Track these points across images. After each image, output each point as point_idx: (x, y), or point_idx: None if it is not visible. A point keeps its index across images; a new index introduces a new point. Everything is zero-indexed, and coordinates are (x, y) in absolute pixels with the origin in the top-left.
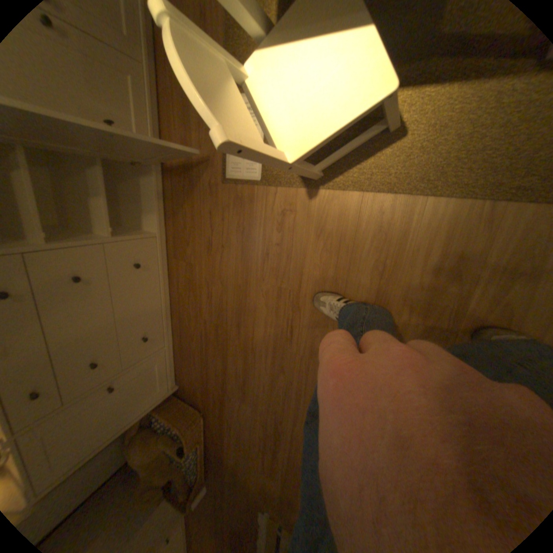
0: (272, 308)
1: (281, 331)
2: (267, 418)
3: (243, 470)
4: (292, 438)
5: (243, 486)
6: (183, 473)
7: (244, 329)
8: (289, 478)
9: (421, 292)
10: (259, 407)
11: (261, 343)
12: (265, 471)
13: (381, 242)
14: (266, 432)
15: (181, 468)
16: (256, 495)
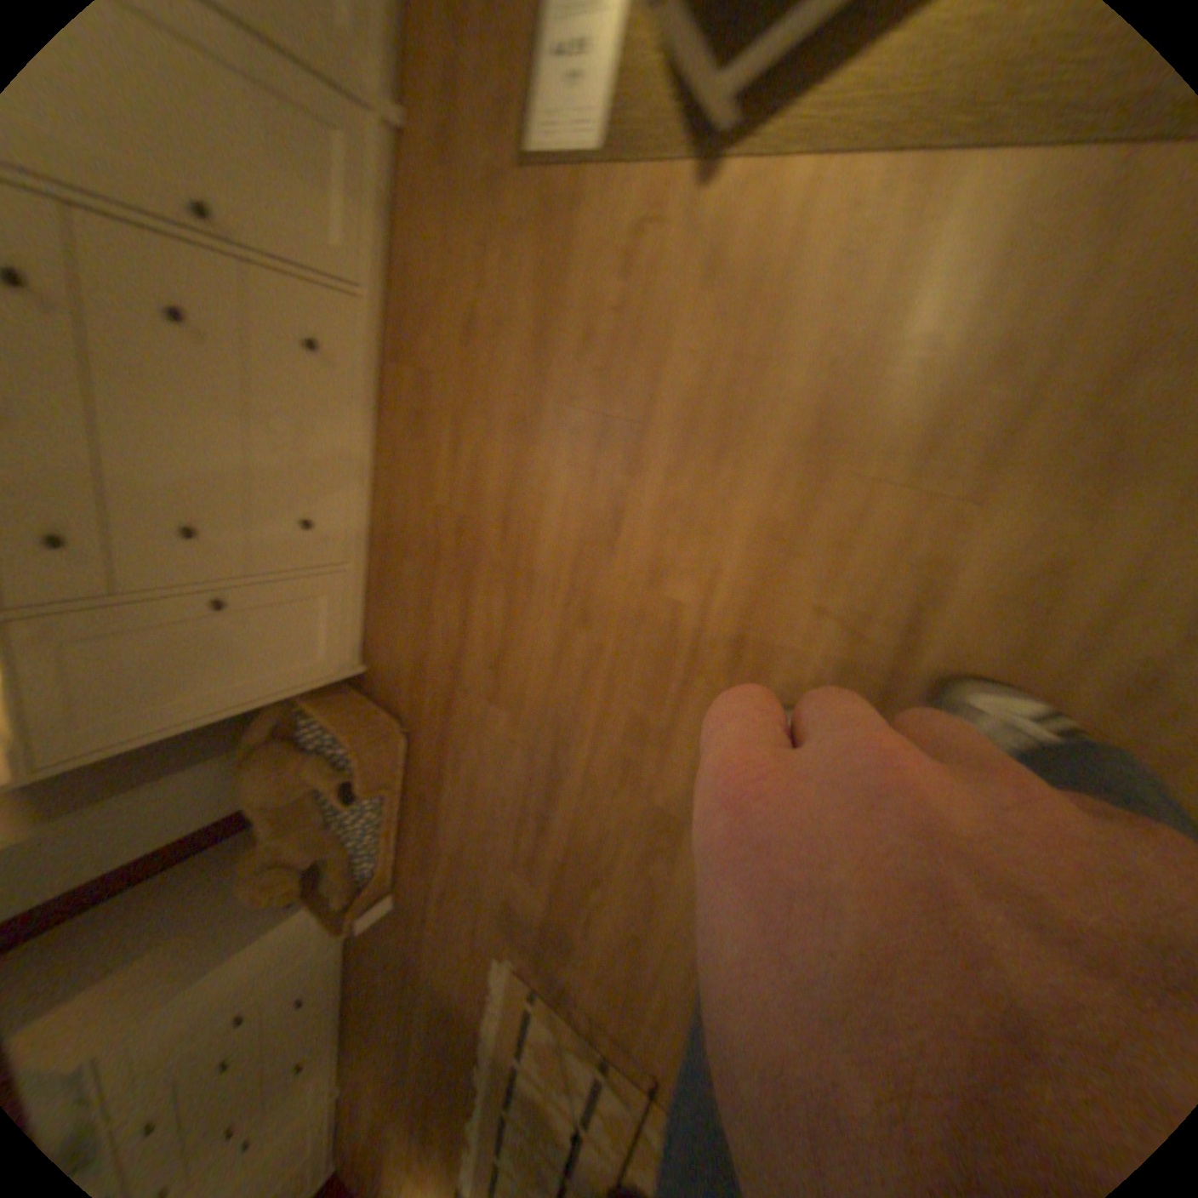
0: (581, 468)
1: (592, 522)
2: (536, 737)
3: (472, 859)
4: (583, 783)
5: (467, 898)
6: (346, 851)
7: (515, 521)
8: (564, 879)
9: (918, 405)
10: (523, 711)
11: (547, 555)
12: (516, 861)
13: (843, 282)
14: (531, 770)
15: (343, 840)
16: (492, 918)
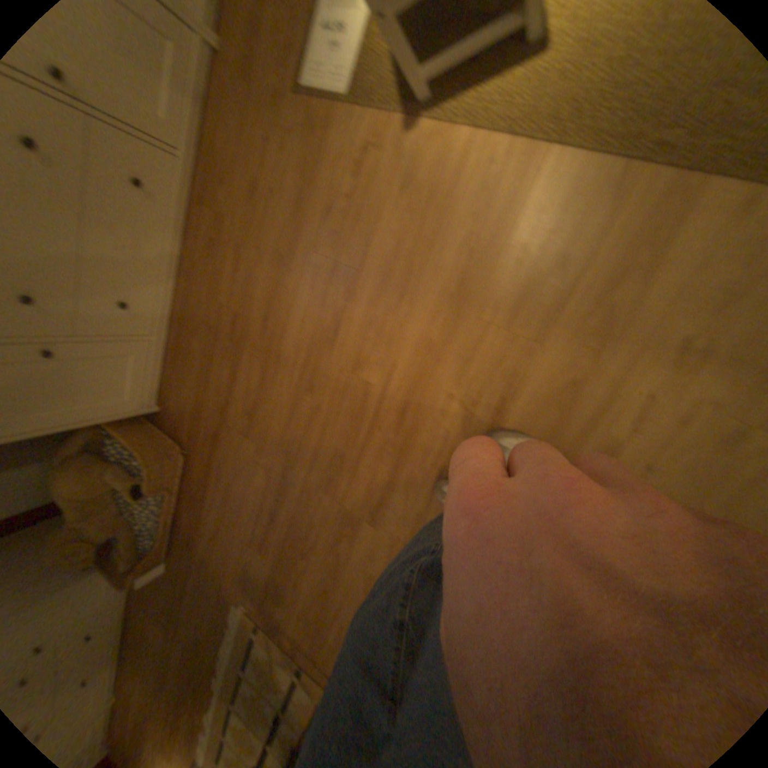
0: (320, 294)
1: (324, 329)
2: (276, 463)
3: (226, 541)
4: (303, 494)
5: (220, 567)
6: (136, 533)
7: (275, 323)
8: (285, 555)
9: (516, 284)
10: (269, 445)
11: (293, 347)
12: (255, 543)
13: (482, 206)
14: (270, 484)
15: (135, 525)
16: (236, 580)
